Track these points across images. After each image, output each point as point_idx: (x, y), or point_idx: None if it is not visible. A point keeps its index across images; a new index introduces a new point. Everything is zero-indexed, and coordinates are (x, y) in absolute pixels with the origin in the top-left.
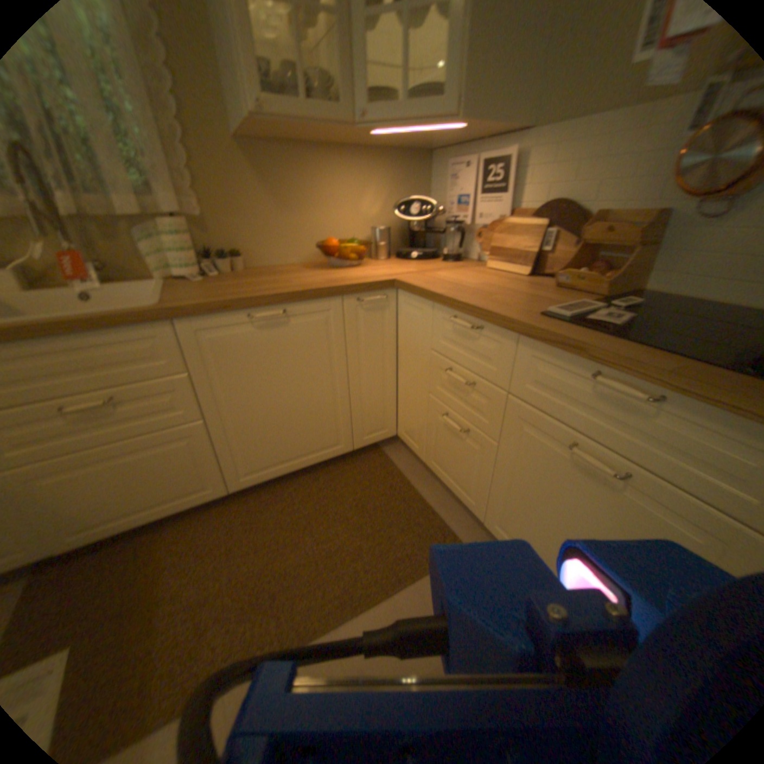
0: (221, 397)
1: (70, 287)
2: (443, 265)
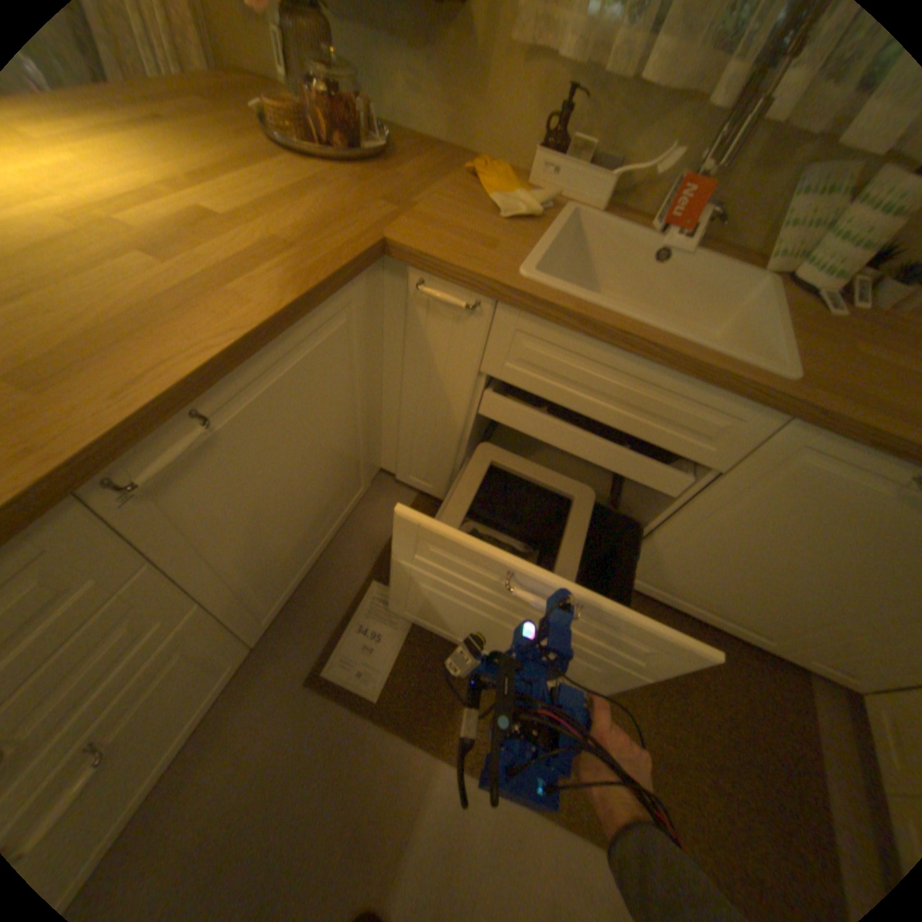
0: (725, 520)
1: (659, 229)
2: None
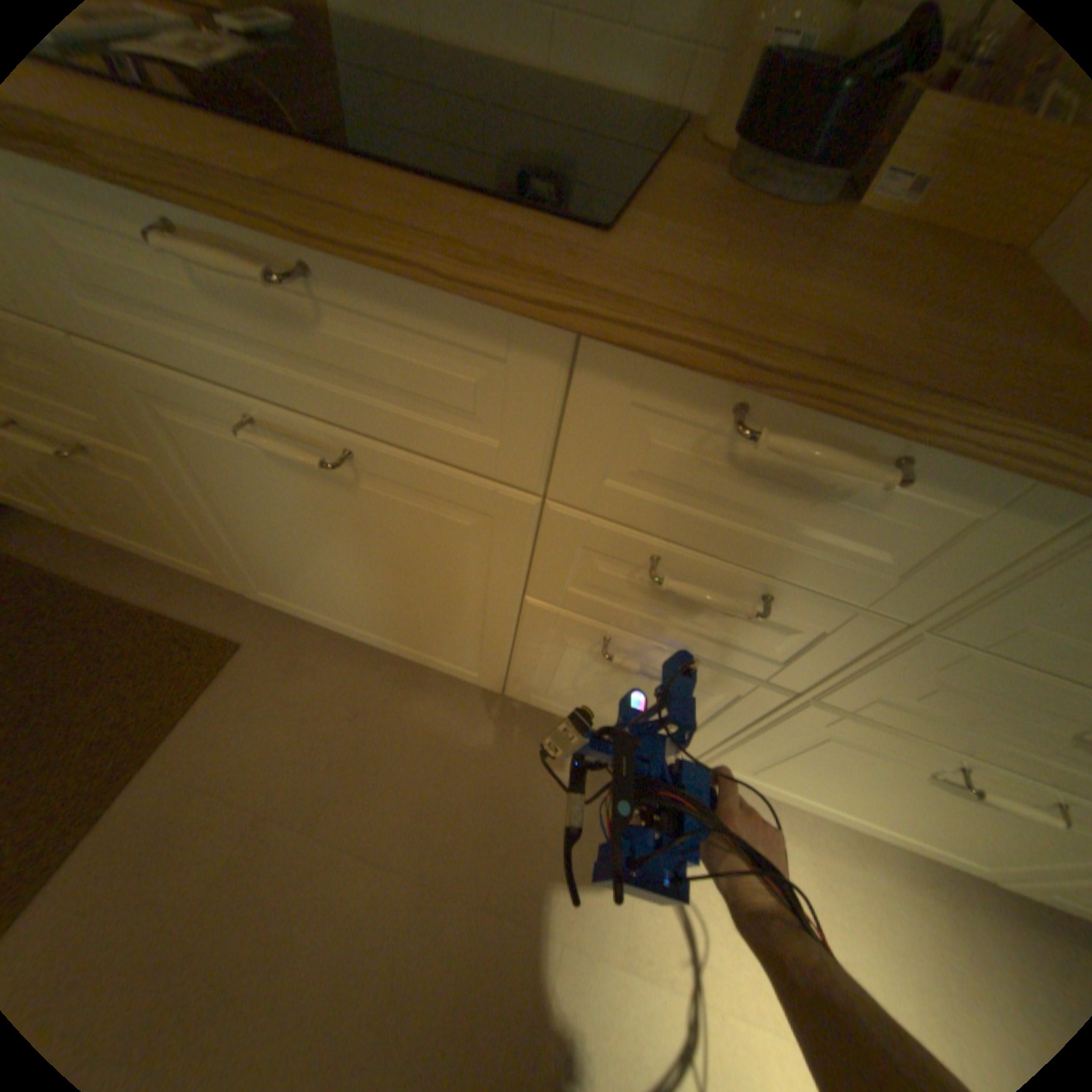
0: None
1: None
2: None
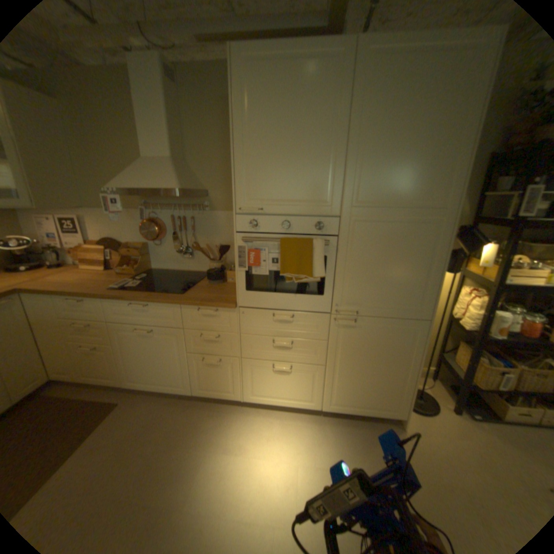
0: None
1: None
2: (48, 273)
